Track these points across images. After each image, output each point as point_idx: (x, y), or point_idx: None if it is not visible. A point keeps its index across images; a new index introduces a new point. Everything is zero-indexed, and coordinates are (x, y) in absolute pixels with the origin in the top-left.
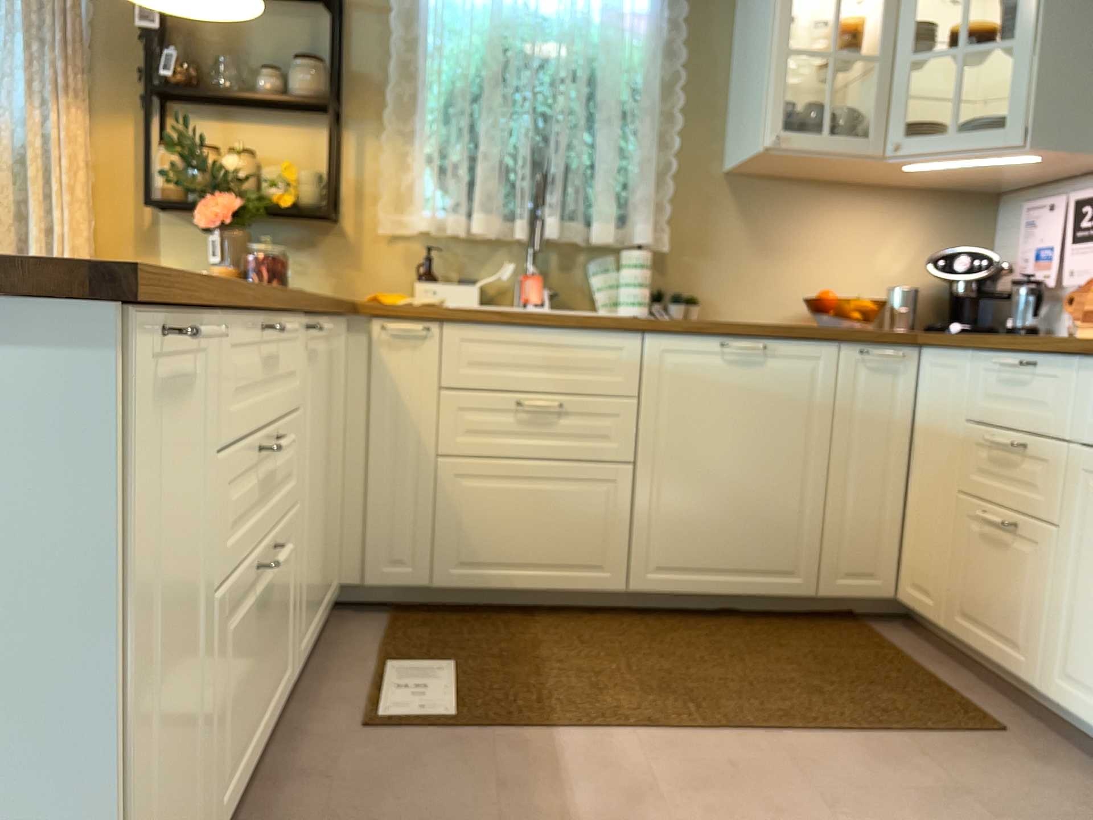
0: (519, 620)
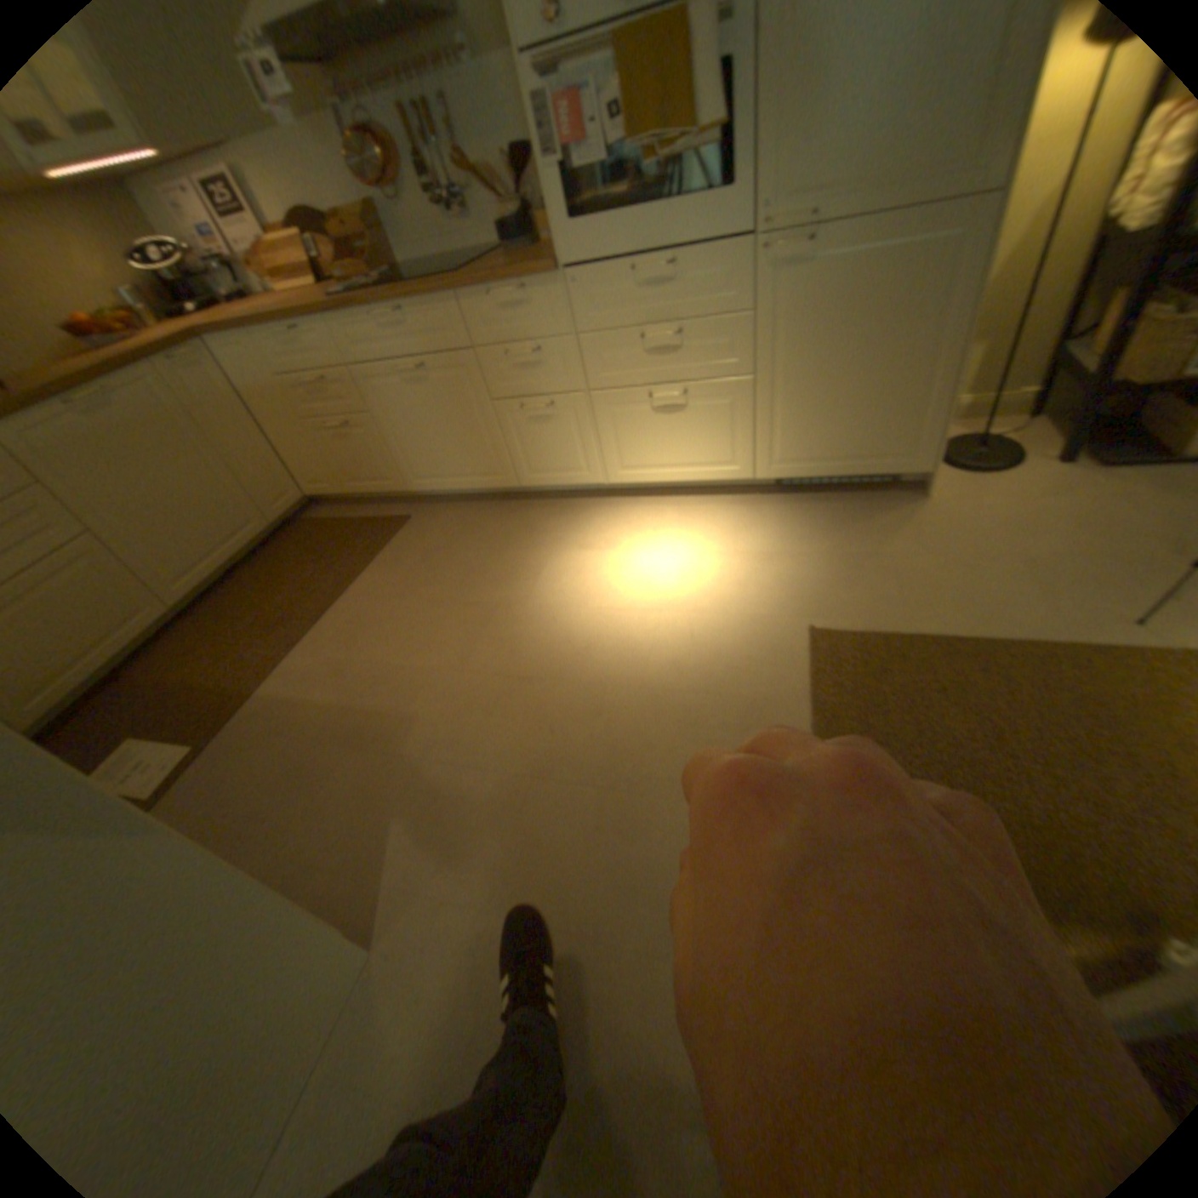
0: (118, 685)
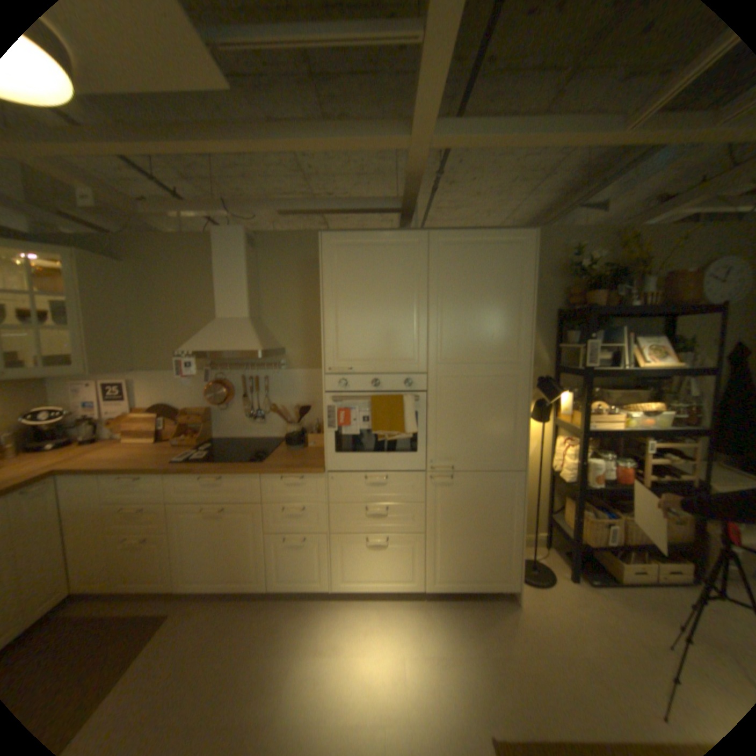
0: None
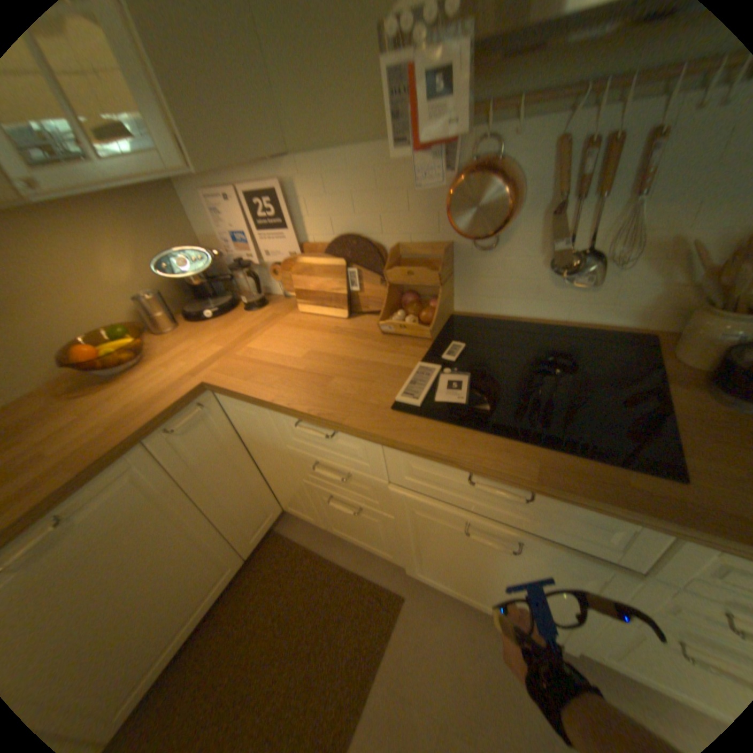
0: None
